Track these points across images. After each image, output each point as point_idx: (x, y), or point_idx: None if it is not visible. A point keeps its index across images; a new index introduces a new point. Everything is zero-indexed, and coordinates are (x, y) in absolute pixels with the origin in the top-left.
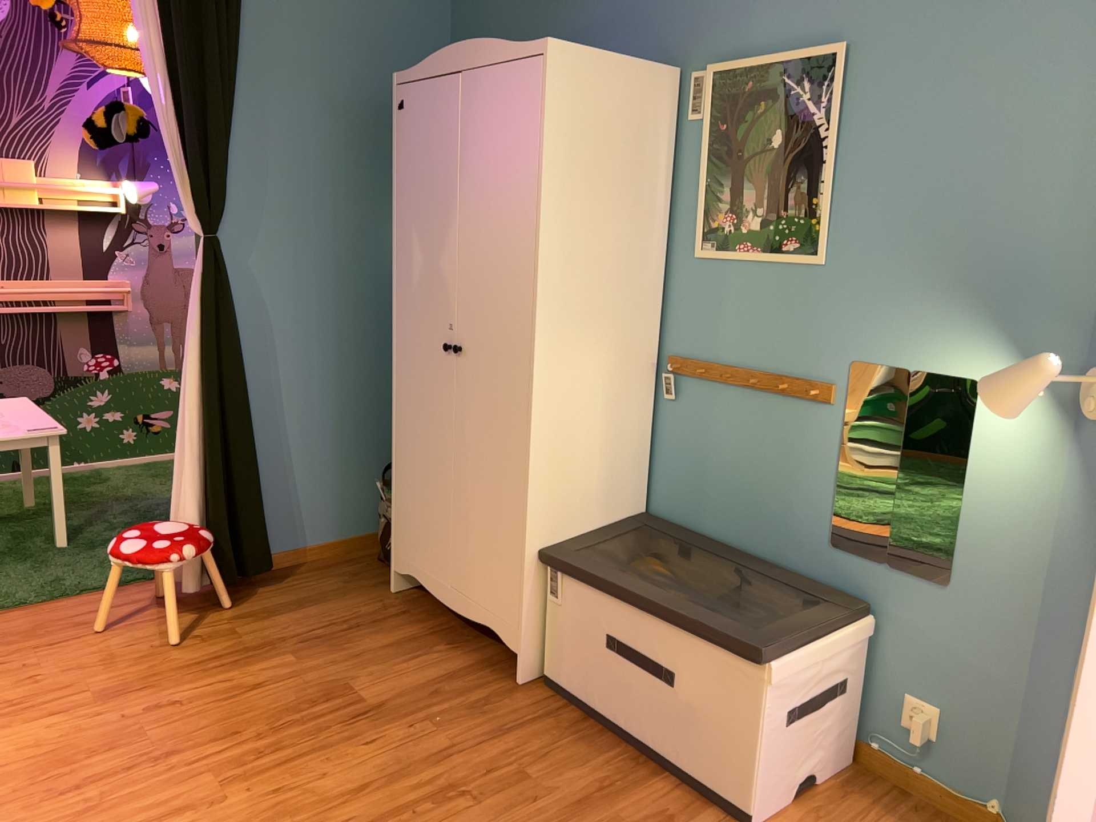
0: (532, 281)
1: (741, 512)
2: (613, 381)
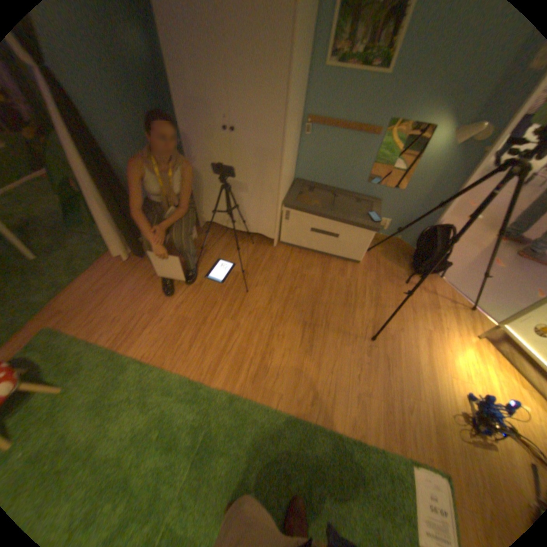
0: (287, 96)
1: (334, 175)
2: (295, 134)
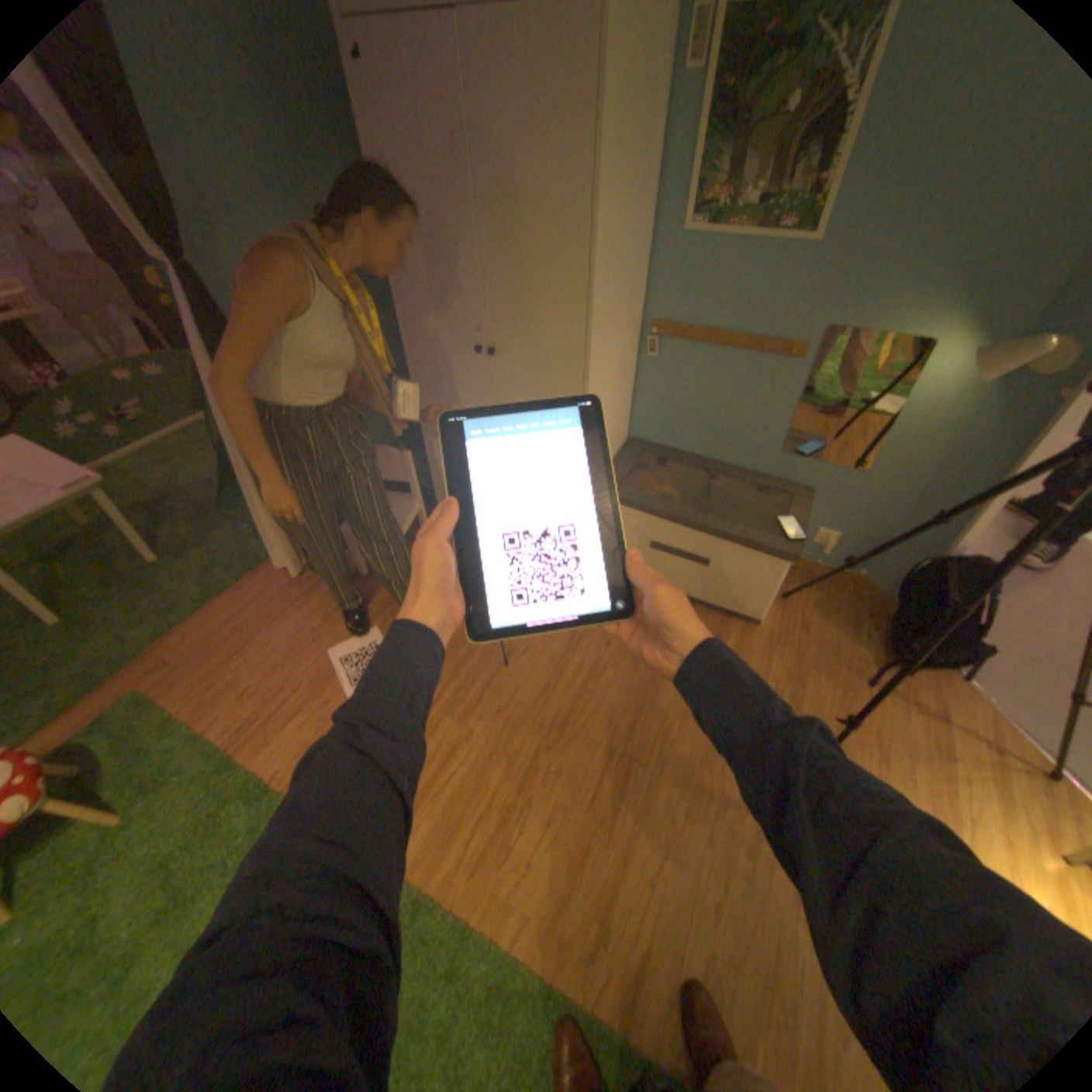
0: (588, 294)
1: (709, 436)
2: (621, 358)
